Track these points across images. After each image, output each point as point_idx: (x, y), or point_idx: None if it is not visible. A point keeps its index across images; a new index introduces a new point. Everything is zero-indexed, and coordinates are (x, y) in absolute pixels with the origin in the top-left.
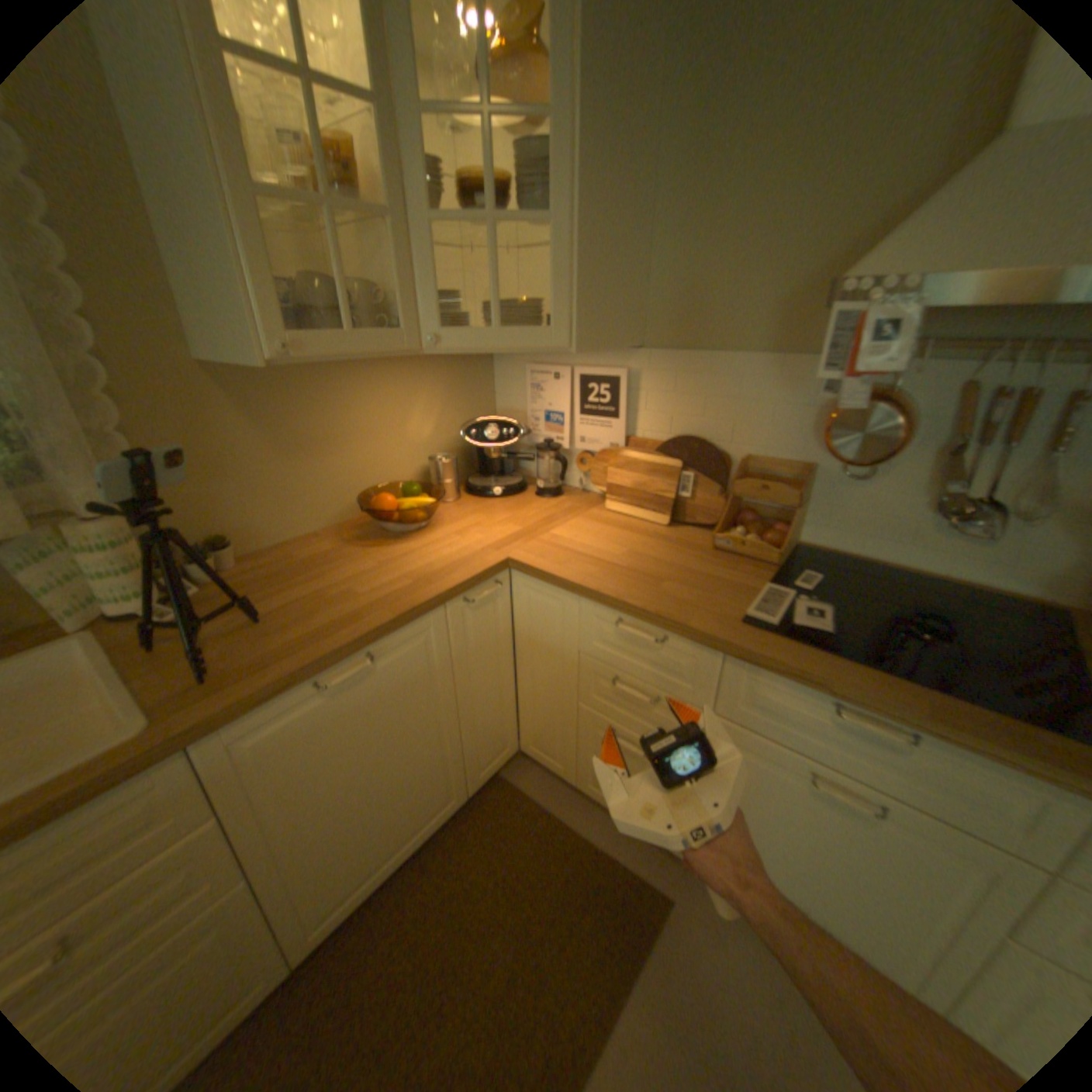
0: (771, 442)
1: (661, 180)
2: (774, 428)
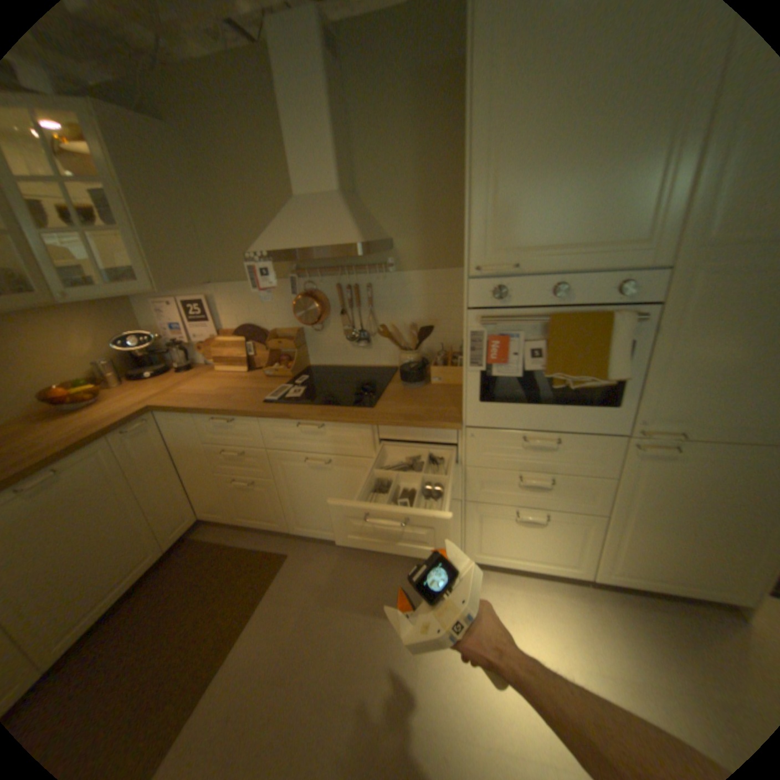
0: (282, 321)
1: (190, 202)
2: (280, 314)
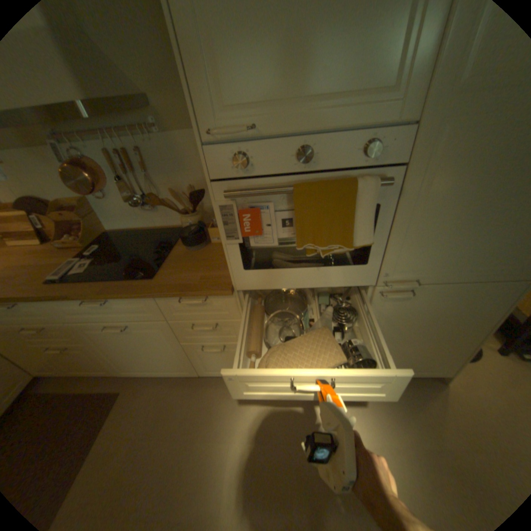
0: (59, 190)
1: None
2: (55, 183)
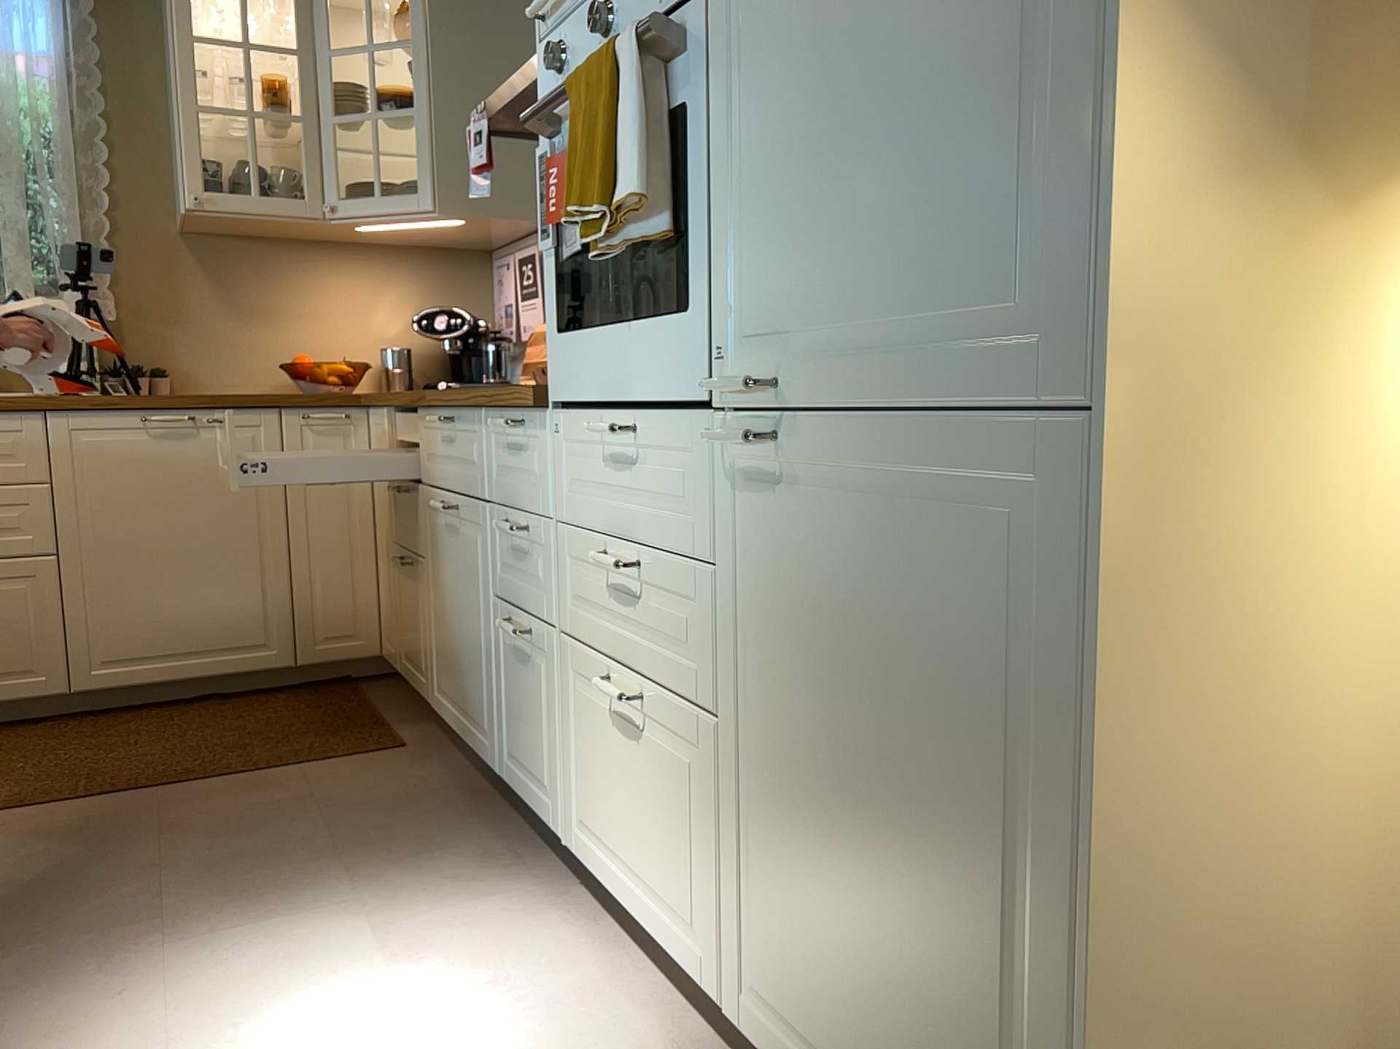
0: None
1: None
2: None
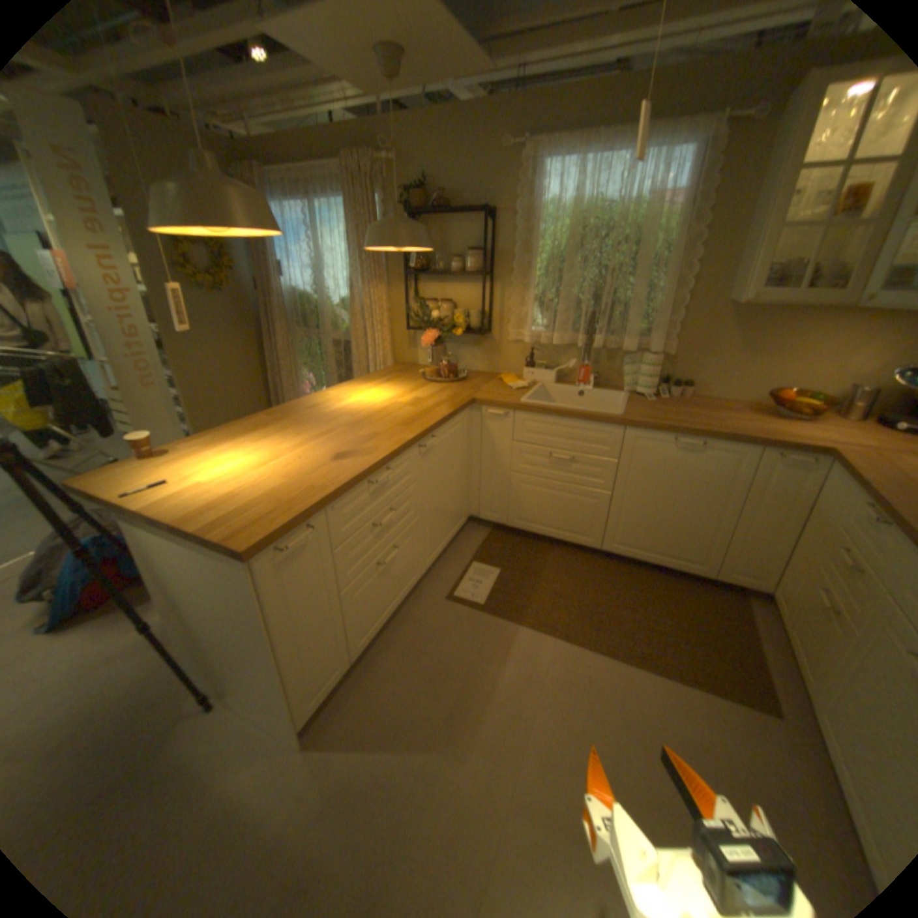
0: None
1: None
2: None
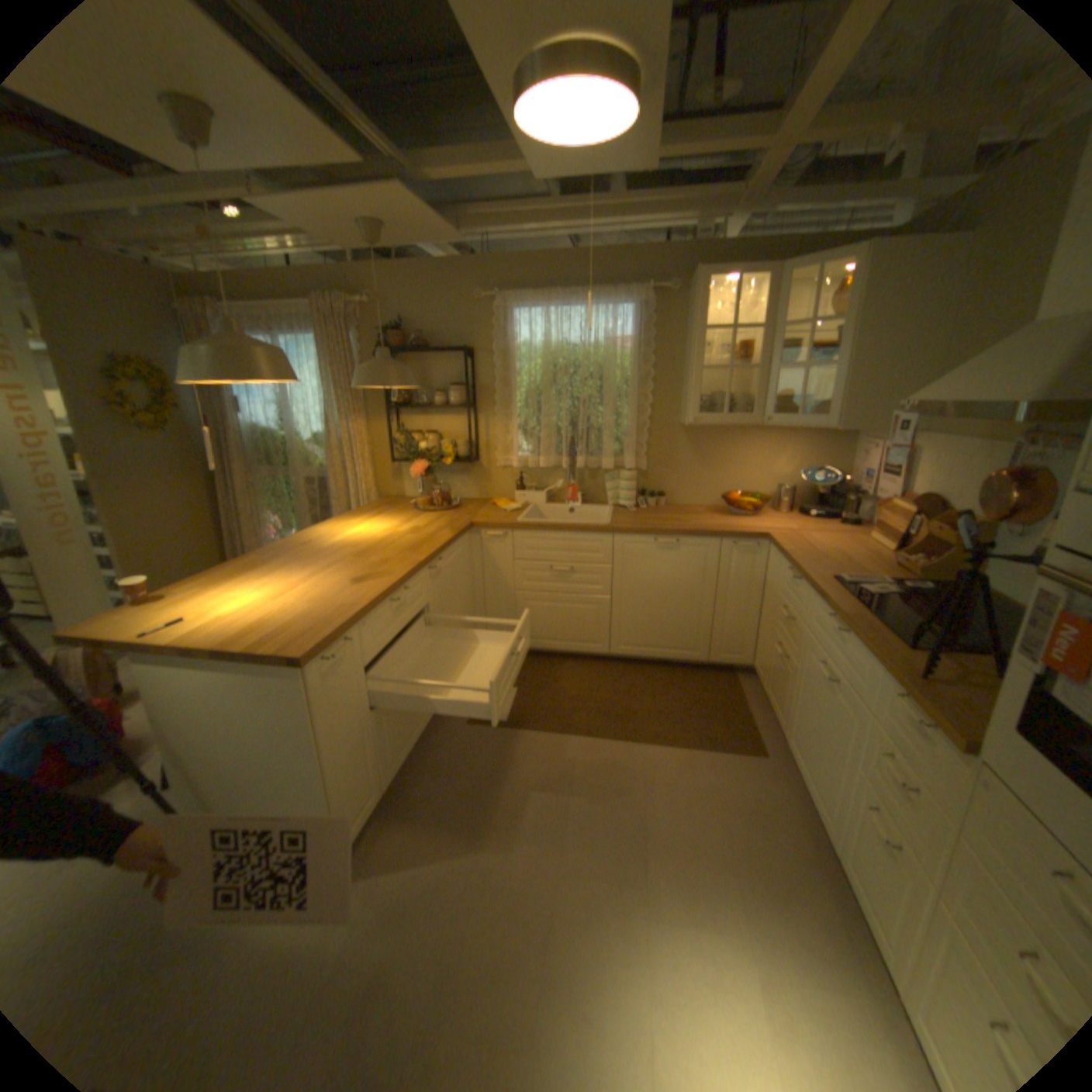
0: (977, 504)
1: (955, 328)
2: (980, 494)
